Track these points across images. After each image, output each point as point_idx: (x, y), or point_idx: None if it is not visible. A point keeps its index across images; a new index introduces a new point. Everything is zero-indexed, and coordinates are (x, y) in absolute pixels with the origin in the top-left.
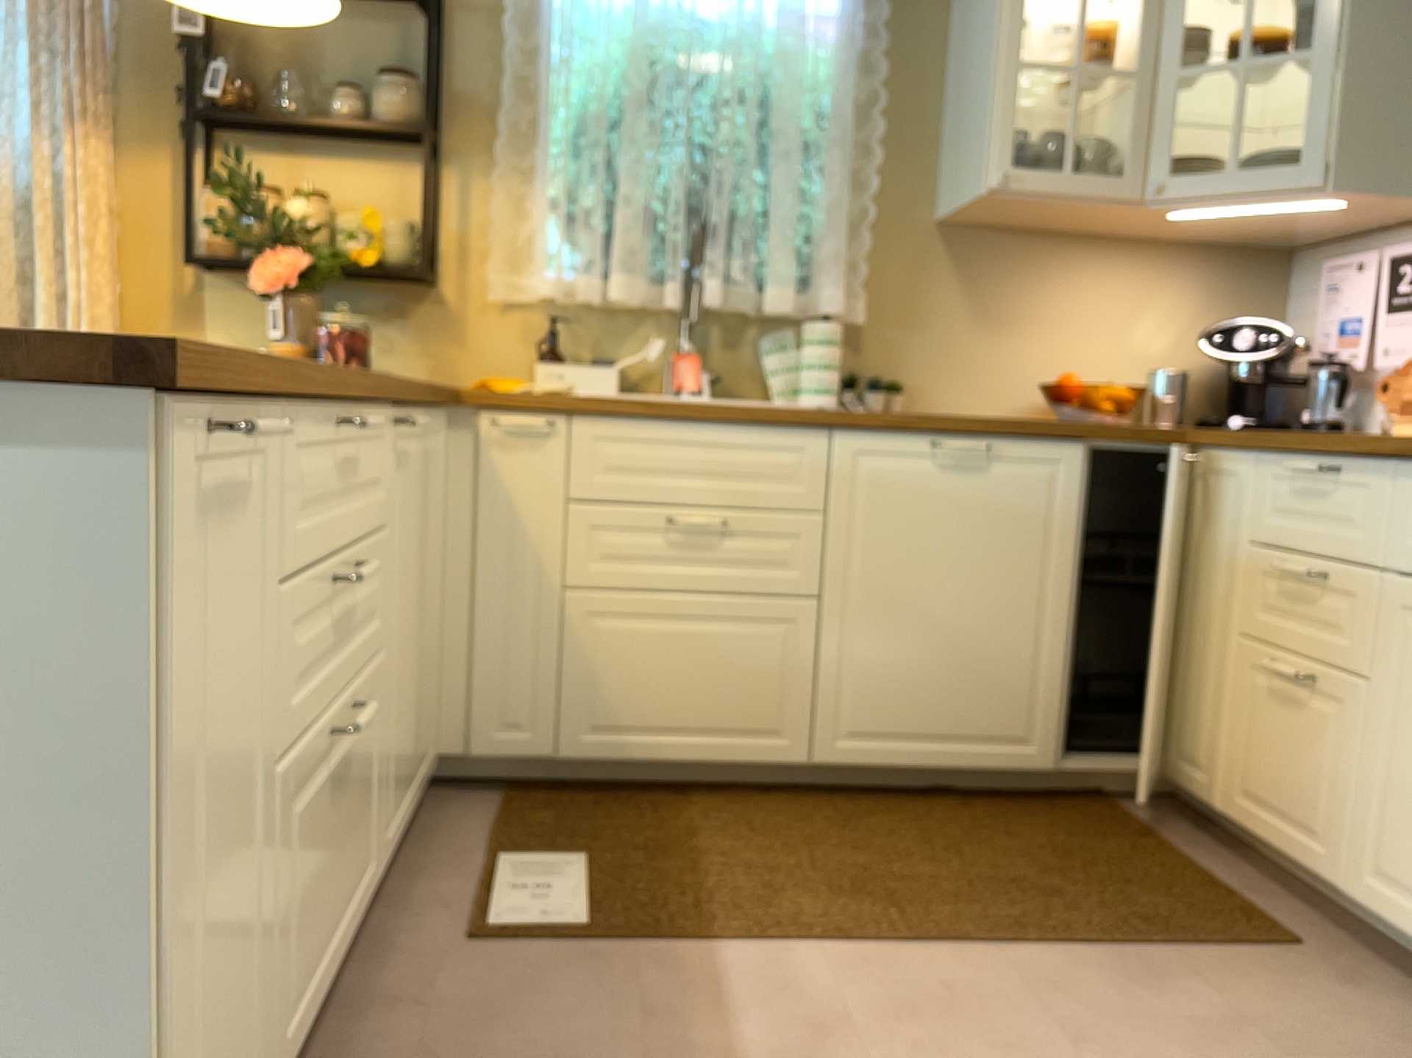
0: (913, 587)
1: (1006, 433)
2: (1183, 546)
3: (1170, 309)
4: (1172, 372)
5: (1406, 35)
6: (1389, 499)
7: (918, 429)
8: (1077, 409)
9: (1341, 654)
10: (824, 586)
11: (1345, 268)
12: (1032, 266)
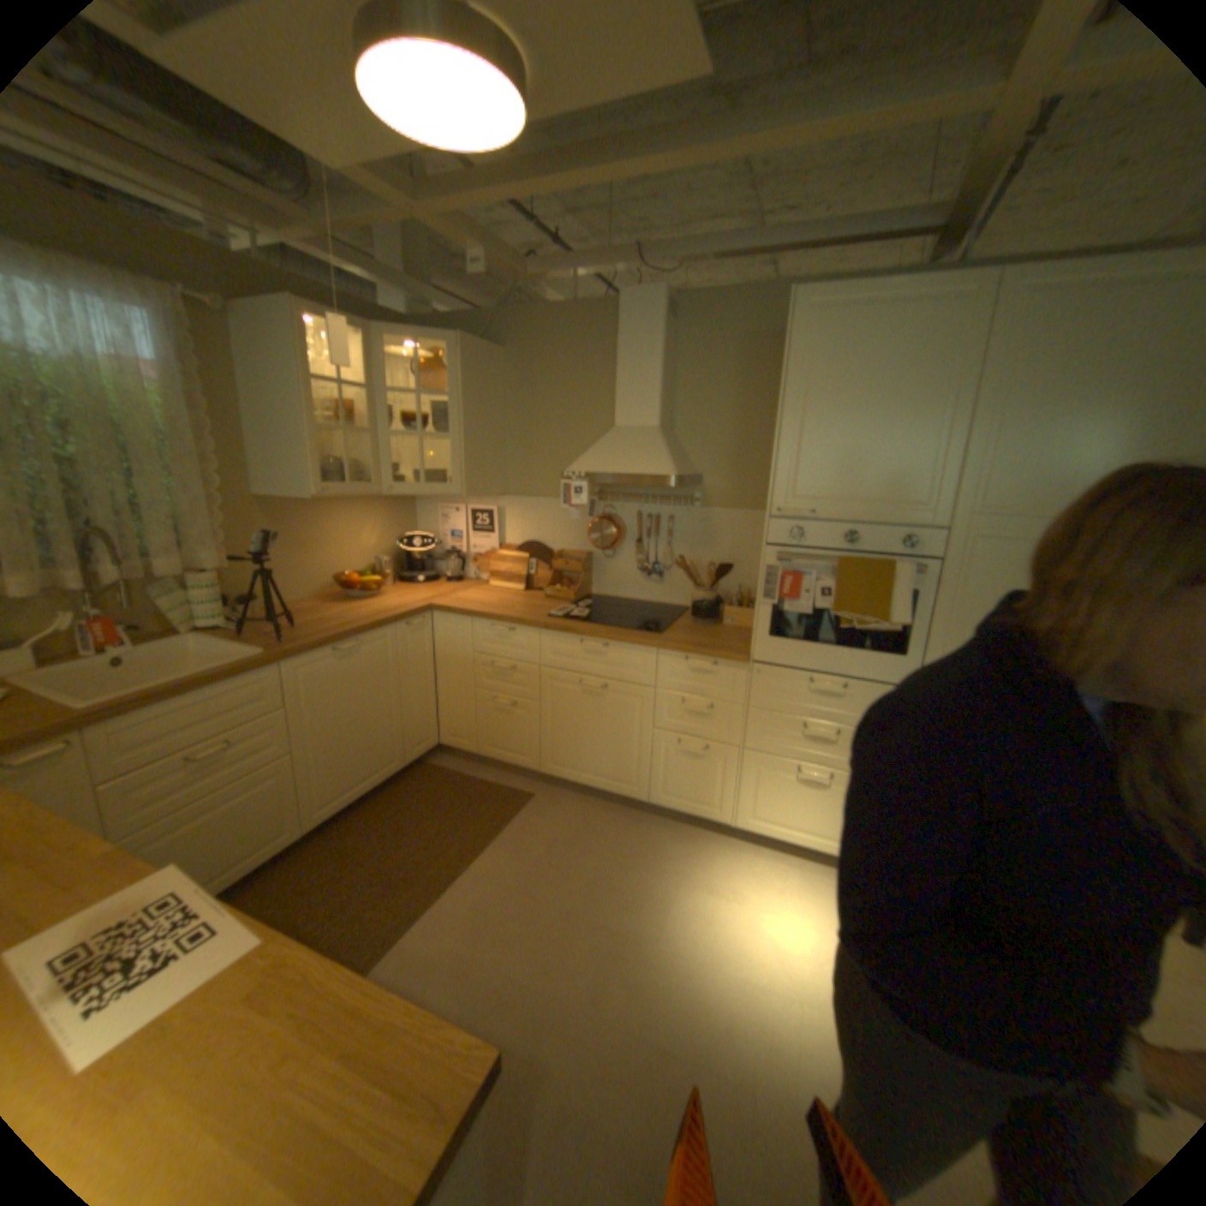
0: (334, 725)
1: (363, 634)
2: (430, 652)
3: (372, 527)
4: (378, 556)
5: (476, 433)
6: (535, 641)
7: (323, 648)
8: (358, 593)
9: (523, 694)
10: (289, 747)
11: (447, 510)
12: (307, 515)
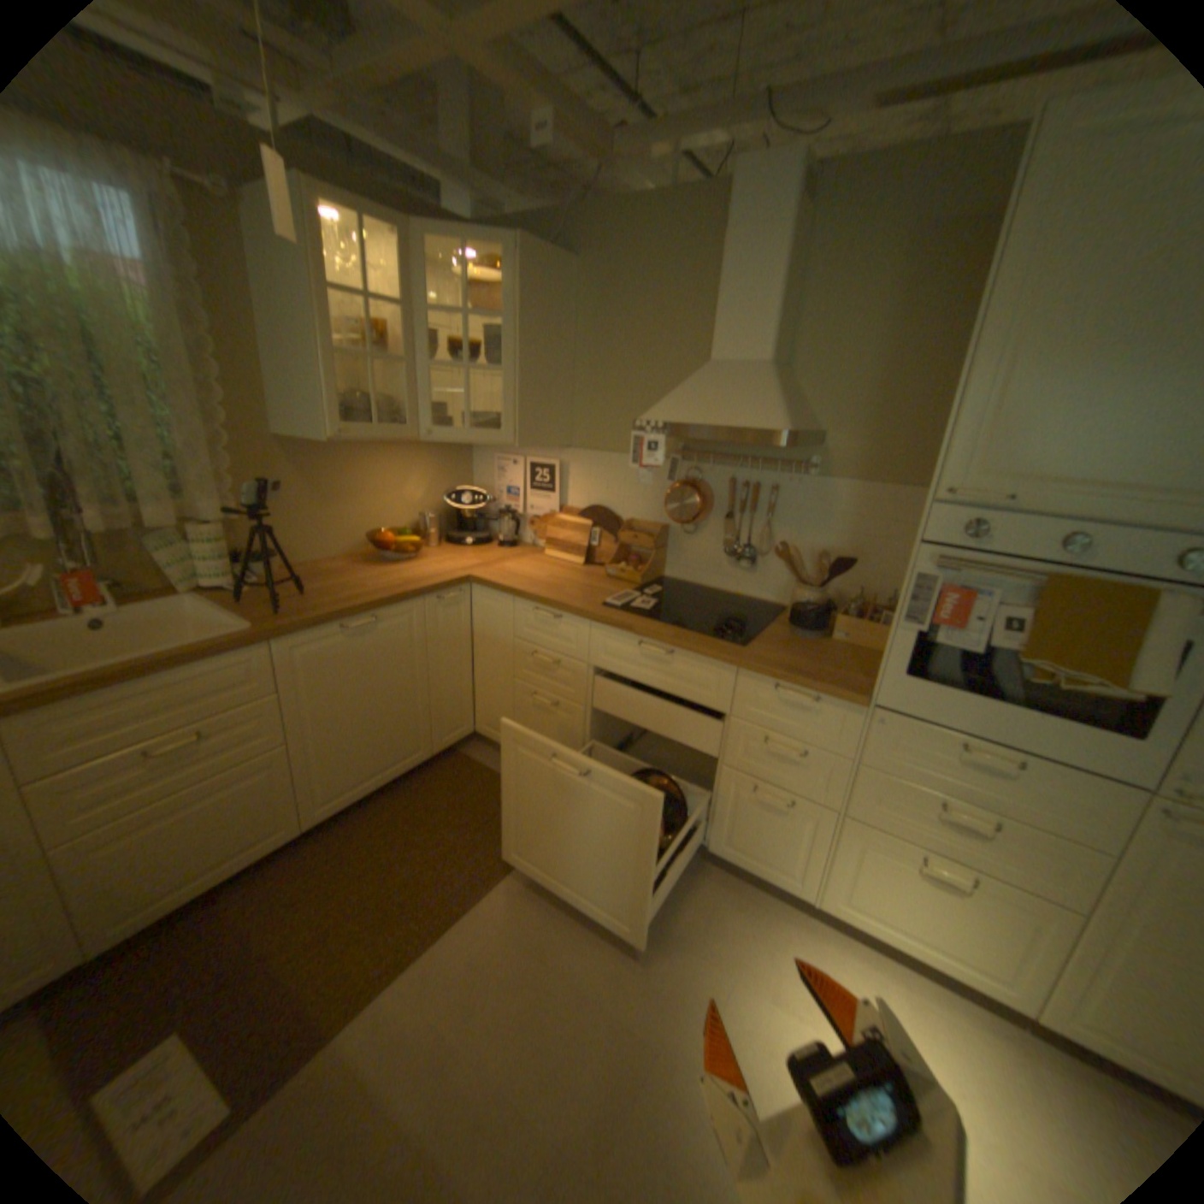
0: (343, 712)
1: (382, 609)
2: (470, 630)
3: (420, 478)
4: (426, 512)
5: (537, 368)
6: (585, 635)
7: (329, 625)
8: (393, 556)
9: (568, 695)
10: (286, 737)
11: (505, 463)
12: (341, 462)
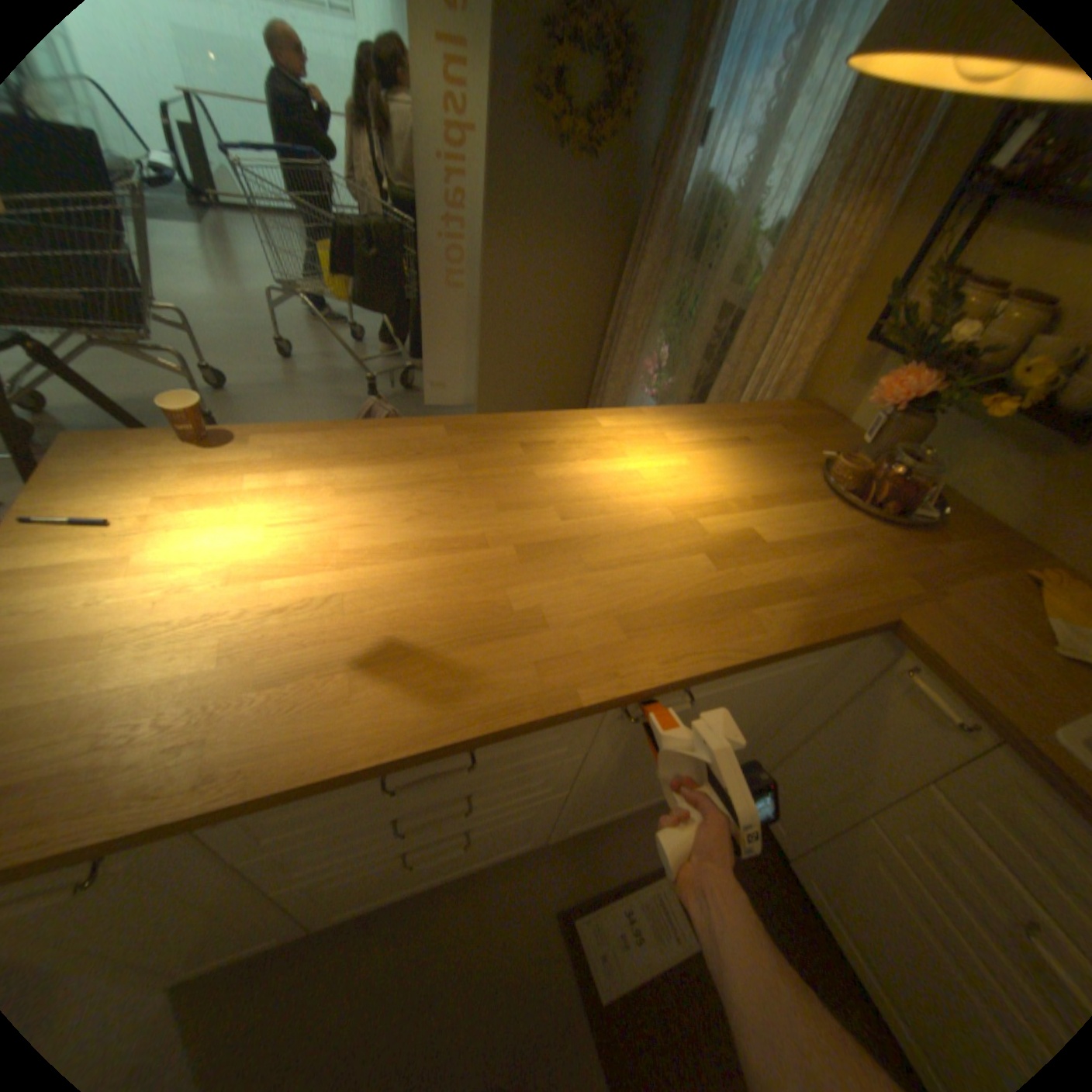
0: None
1: None
2: None
3: None
4: None
5: None
6: None
7: None
8: None
9: None
10: None
11: None
12: None
